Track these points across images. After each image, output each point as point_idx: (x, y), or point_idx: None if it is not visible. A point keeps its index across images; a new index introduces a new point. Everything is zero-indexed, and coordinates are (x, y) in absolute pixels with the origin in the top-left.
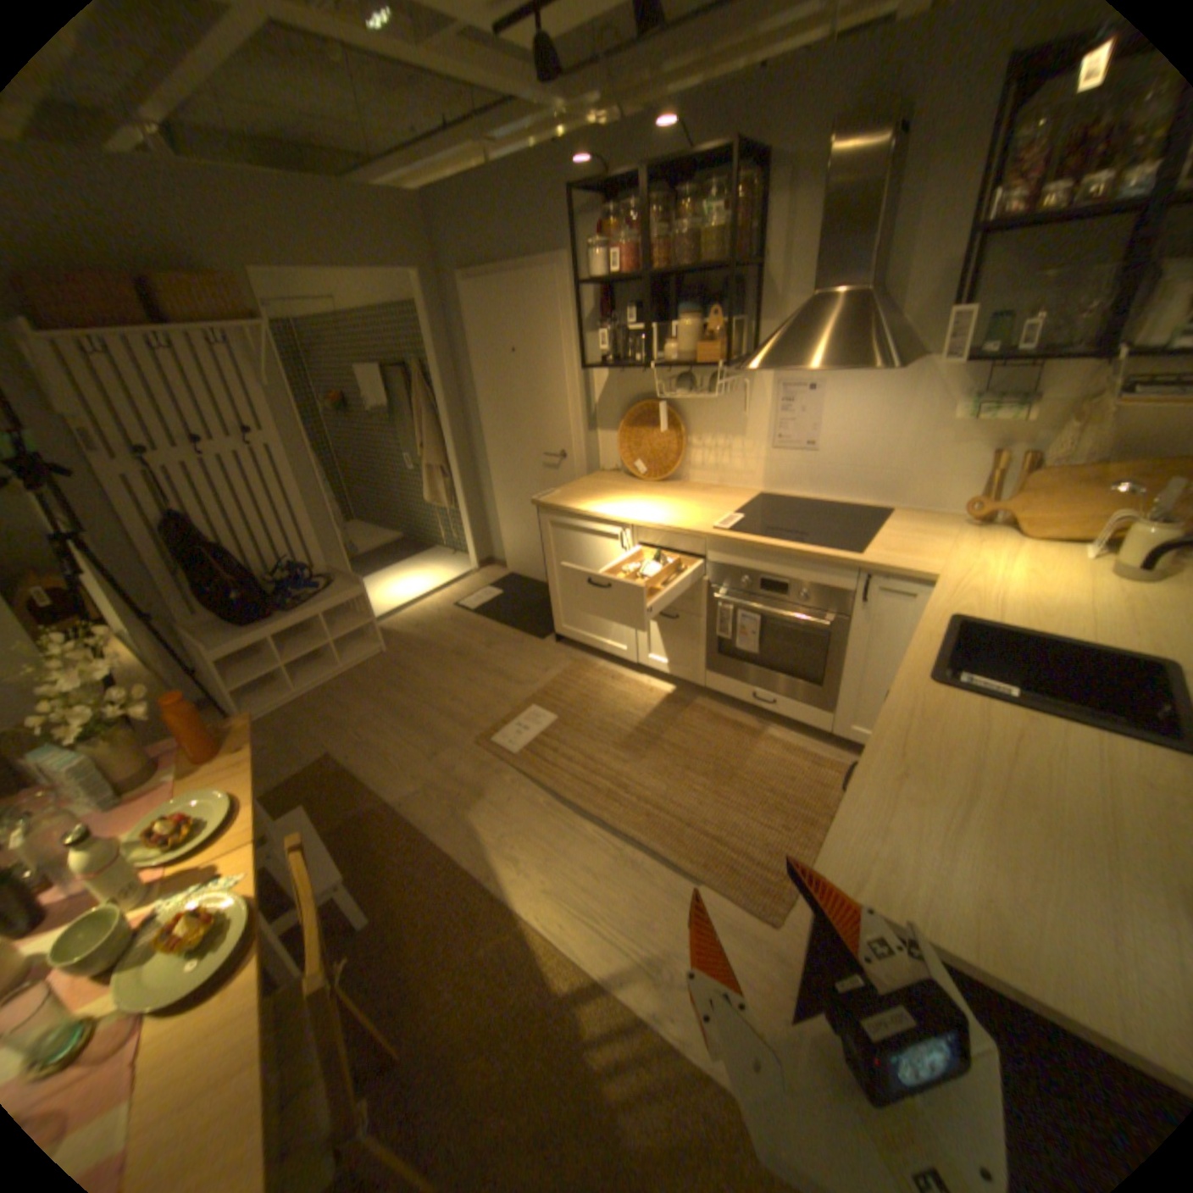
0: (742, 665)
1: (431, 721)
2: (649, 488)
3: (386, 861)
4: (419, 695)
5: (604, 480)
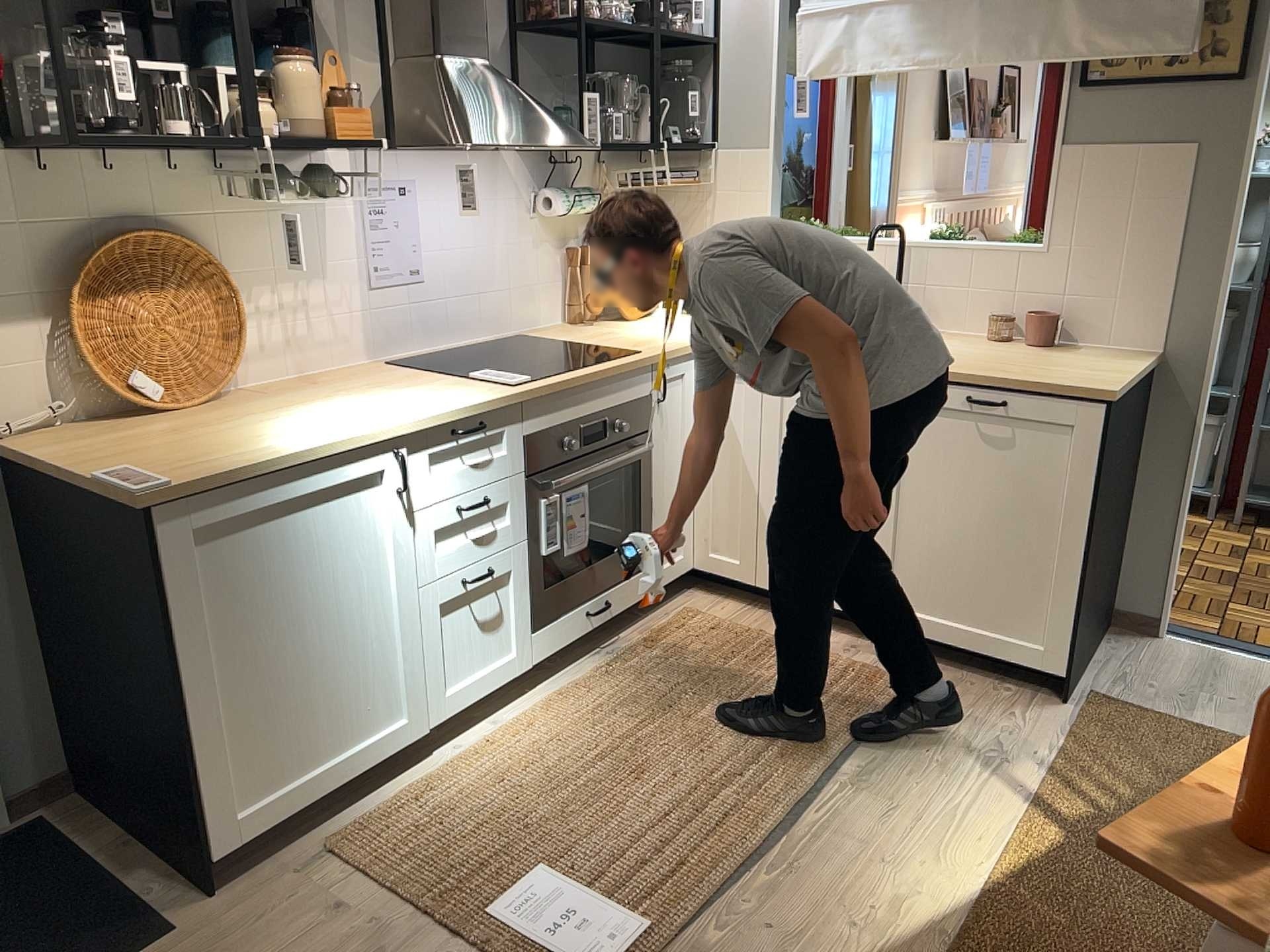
0: (572, 583)
1: None
2: (235, 410)
3: None
4: None
5: (98, 438)
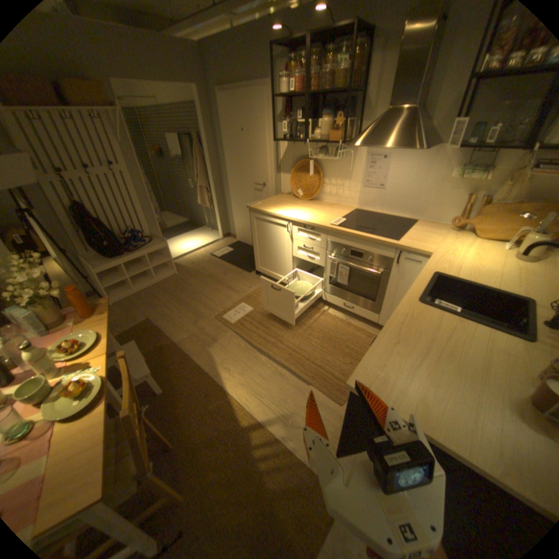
0: (339, 290)
1: (195, 307)
2: (303, 203)
3: (171, 367)
4: (191, 295)
5: (282, 198)
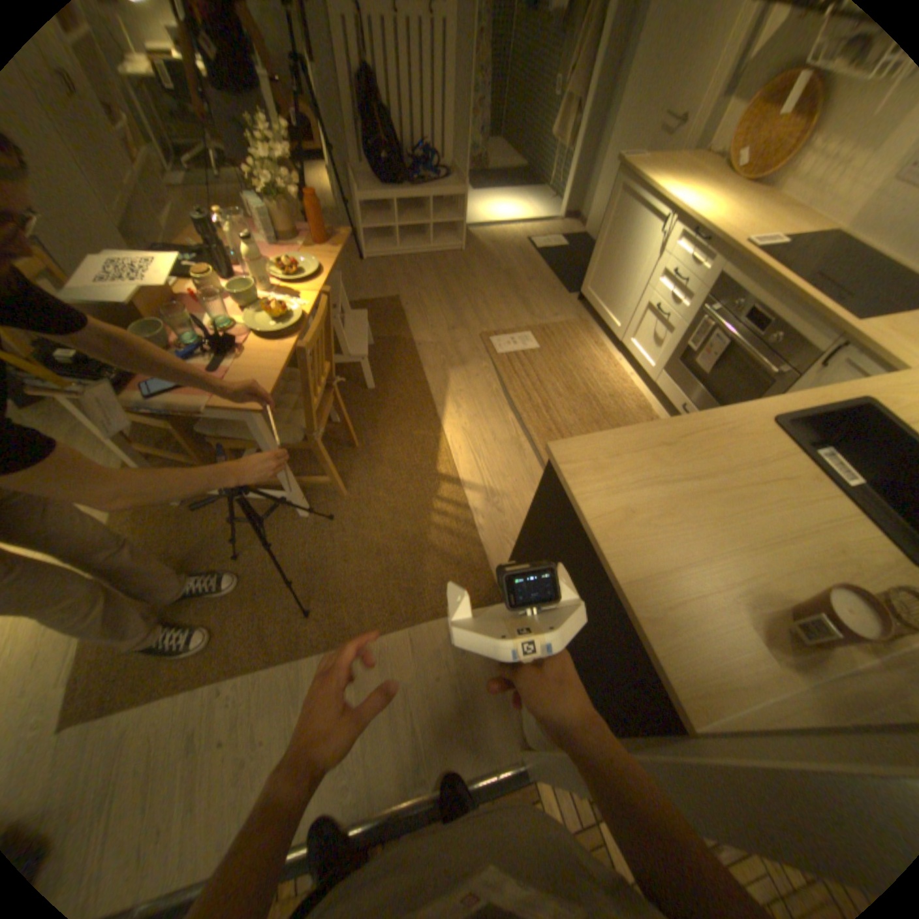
0: (689, 379)
1: (462, 310)
2: (732, 184)
3: (396, 368)
4: (465, 291)
5: (699, 162)
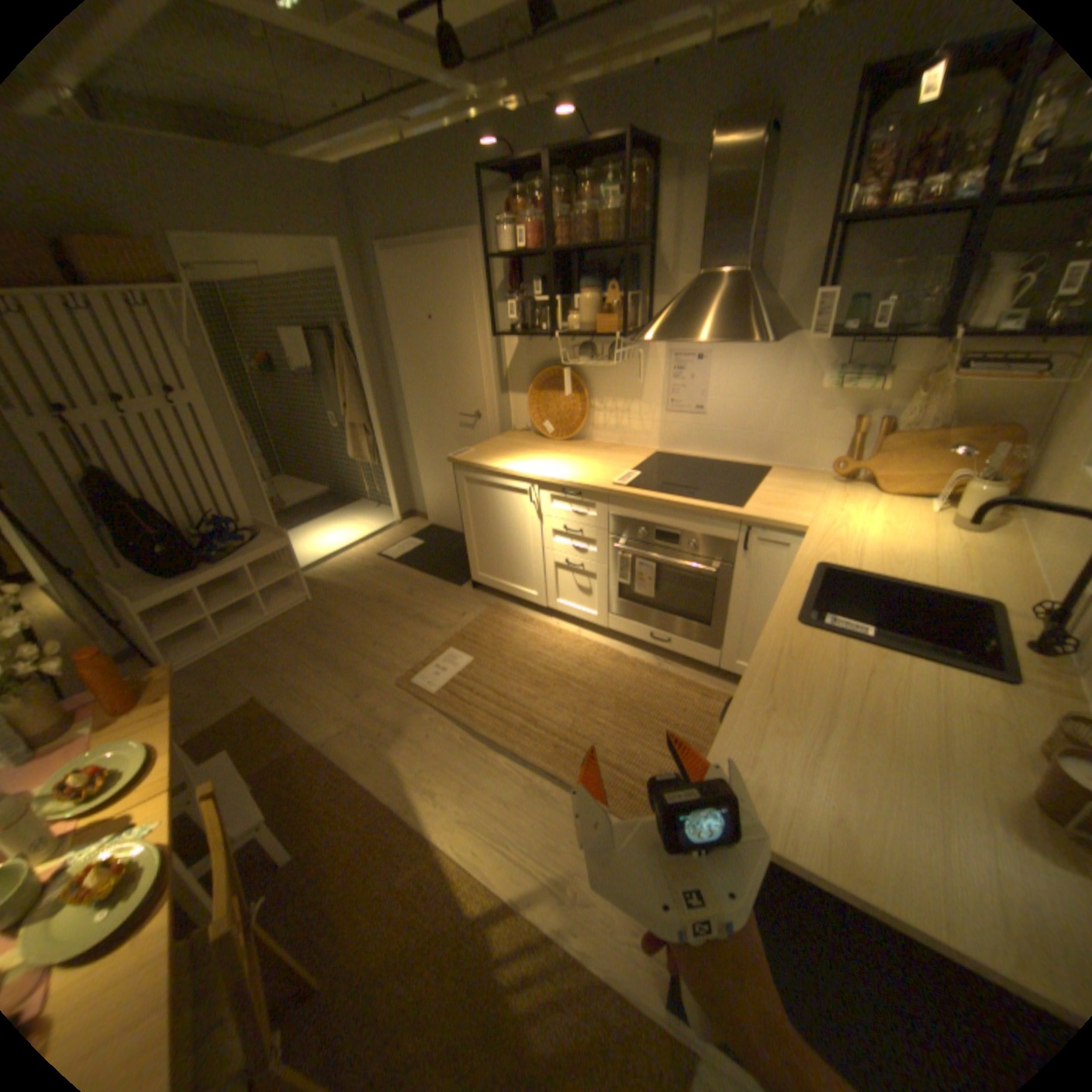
0: (639, 609)
1: (353, 665)
2: (555, 447)
3: (308, 801)
4: (342, 641)
5: (515, 440)
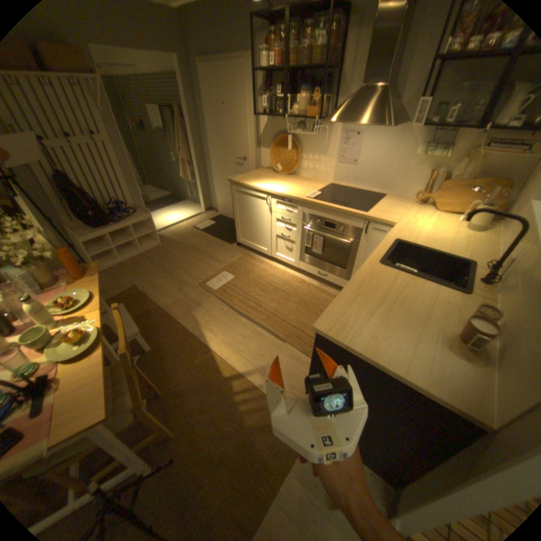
0: (314, 259)
1: (179, 275)
2: (281, 177)
3: (158, 328)
4: (175, 265)
5: (262, 173)
